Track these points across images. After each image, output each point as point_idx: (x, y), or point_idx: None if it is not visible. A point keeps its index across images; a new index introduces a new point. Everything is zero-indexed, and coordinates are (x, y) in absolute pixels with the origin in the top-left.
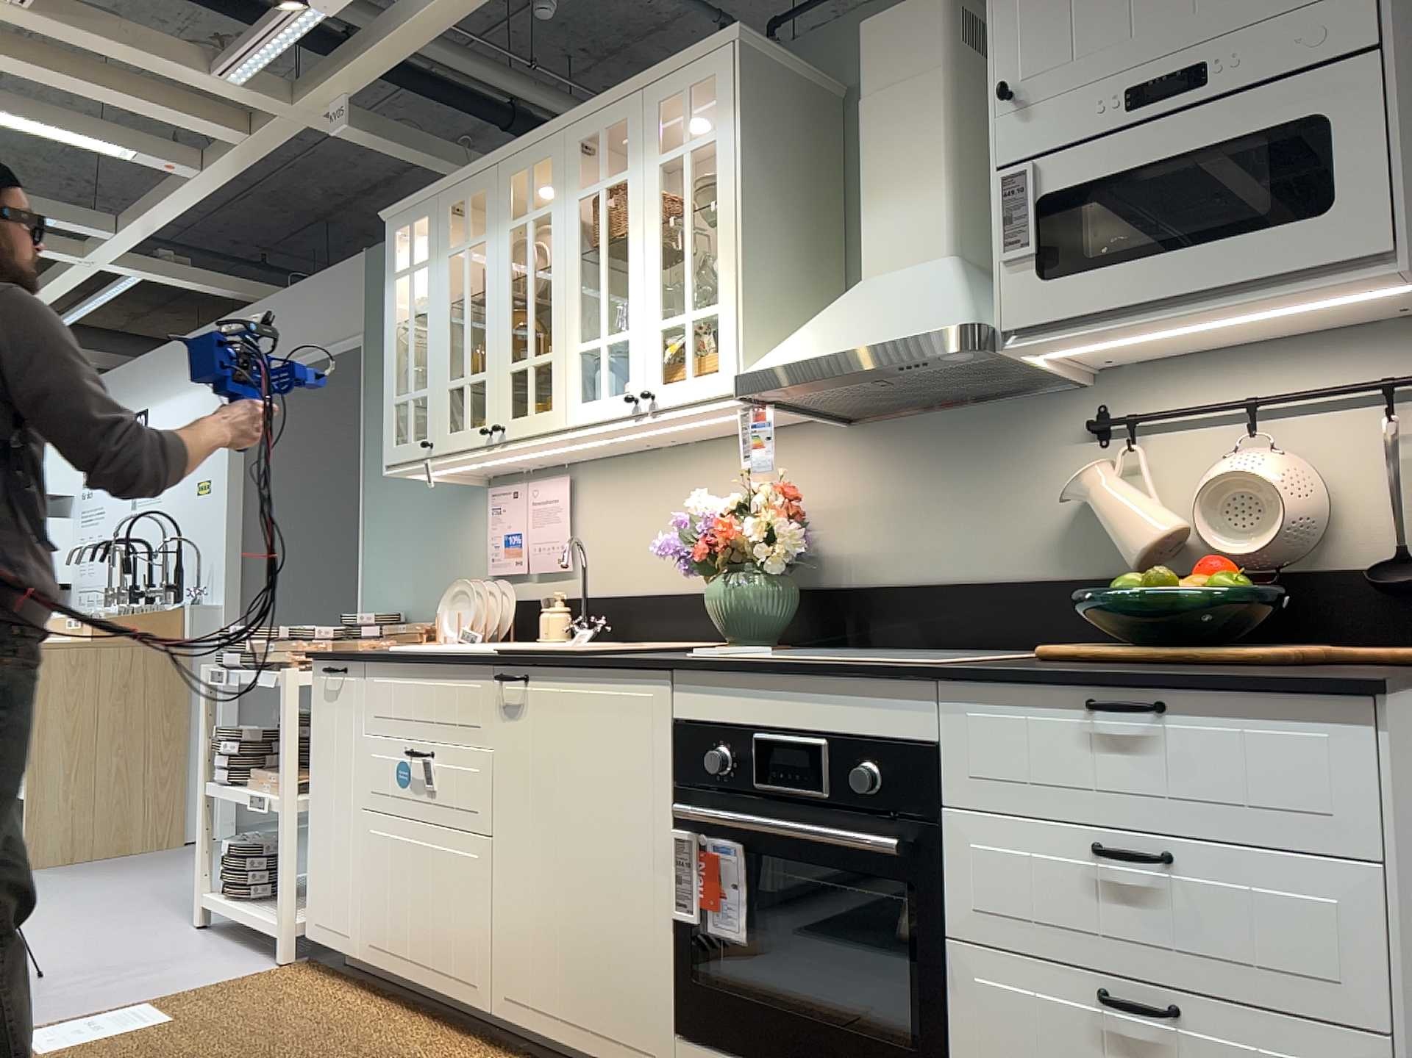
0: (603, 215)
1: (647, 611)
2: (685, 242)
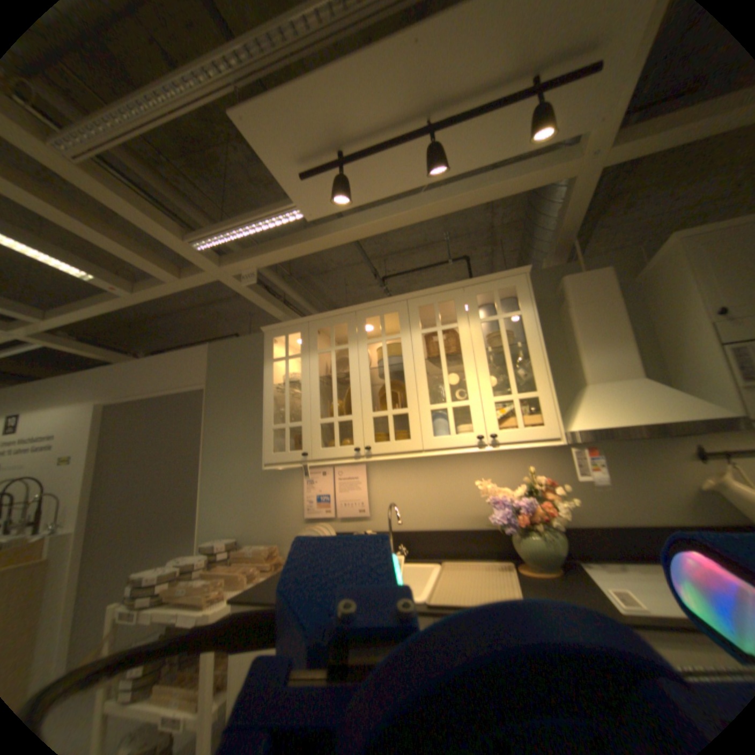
0: (441, 341)
1: (430, 540)
2: (508, 359)
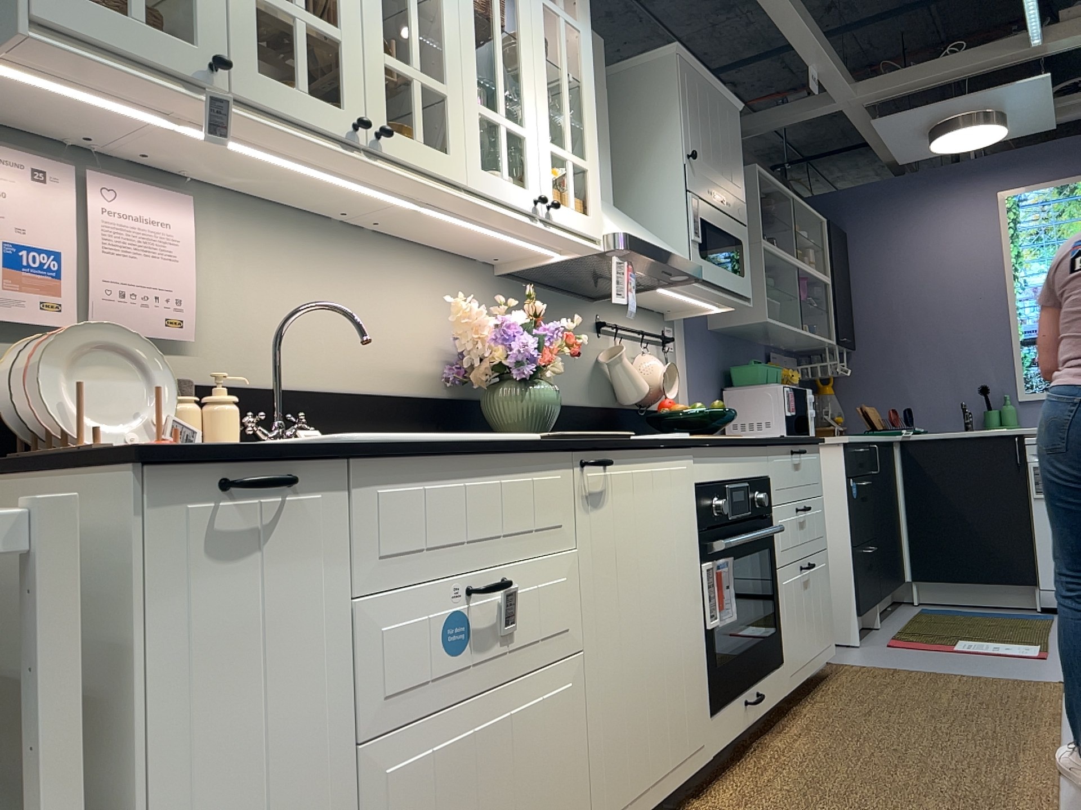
0: None
1: (327, 411)
2: (567, 93)
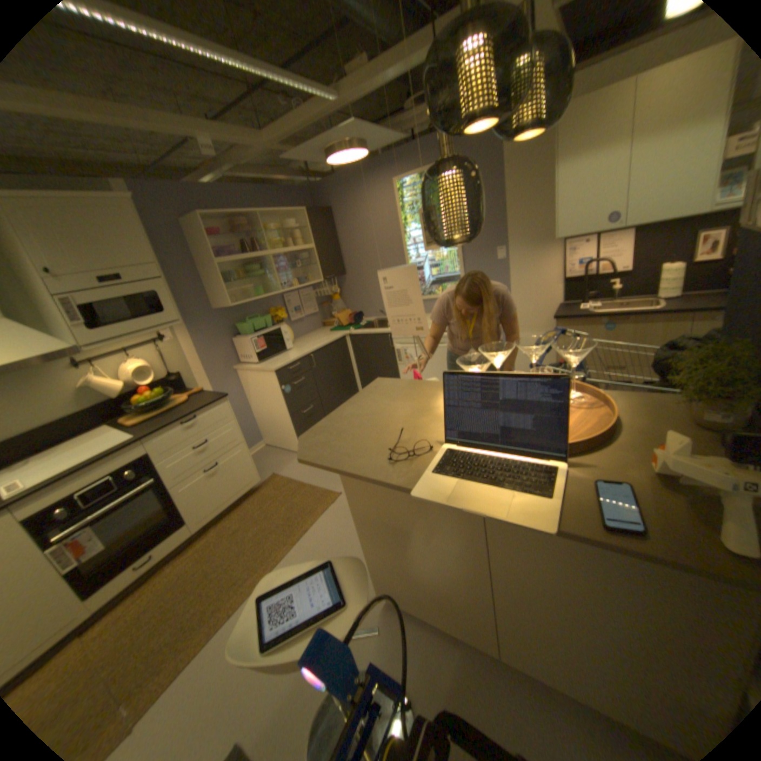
0: None
1: None
2: None
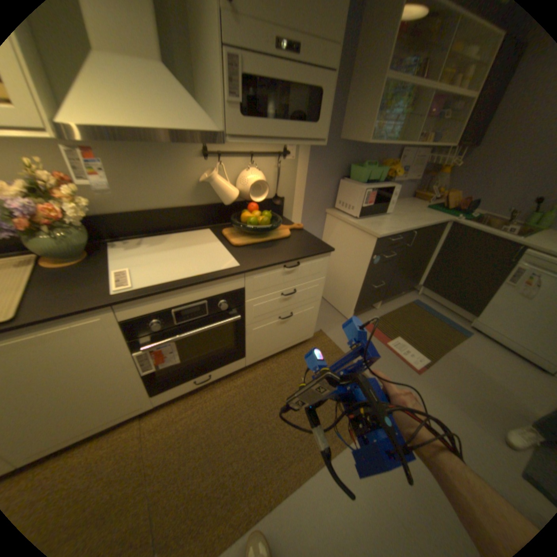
0: None
1: None
2: None
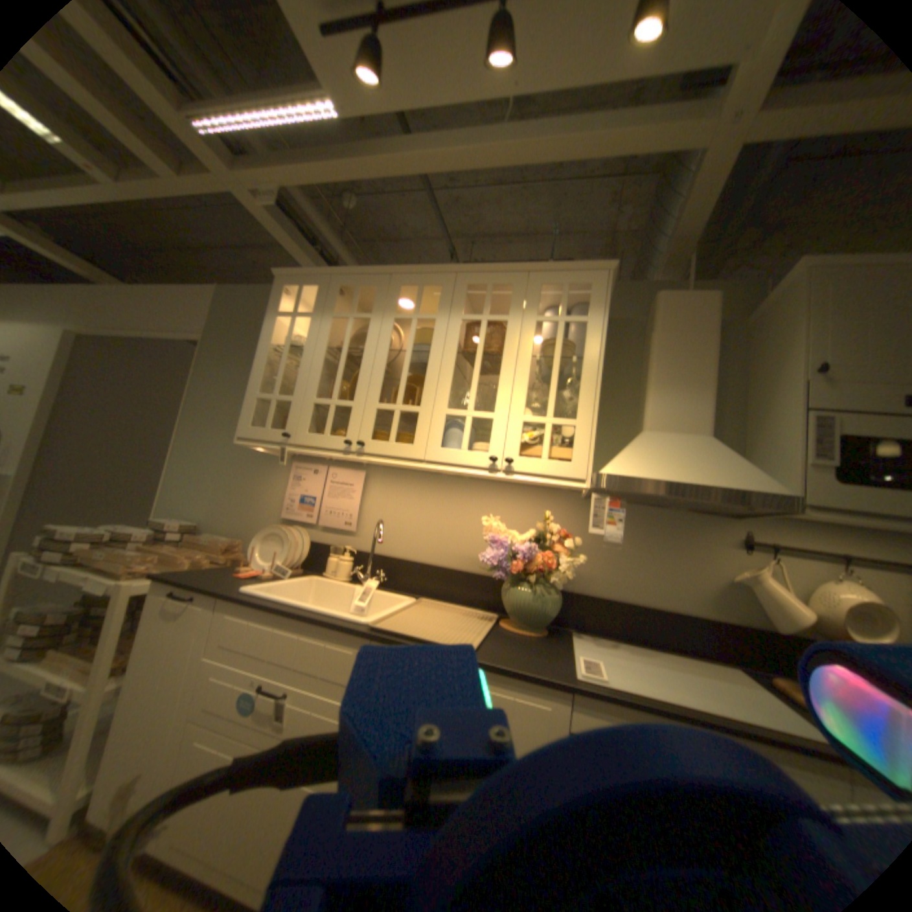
0: (482, 334)
1: (415, 572)
2: (554, 374)
